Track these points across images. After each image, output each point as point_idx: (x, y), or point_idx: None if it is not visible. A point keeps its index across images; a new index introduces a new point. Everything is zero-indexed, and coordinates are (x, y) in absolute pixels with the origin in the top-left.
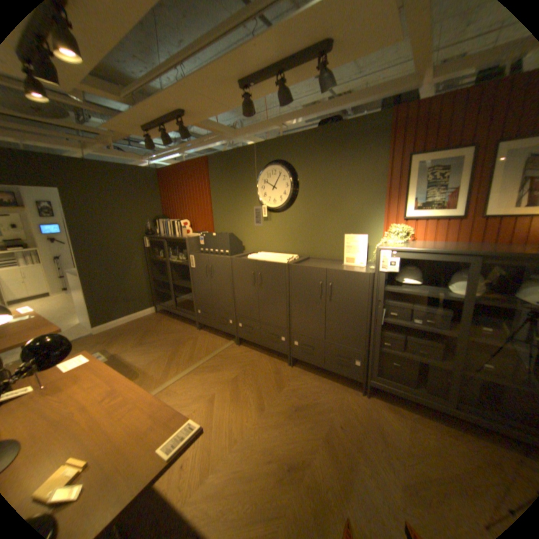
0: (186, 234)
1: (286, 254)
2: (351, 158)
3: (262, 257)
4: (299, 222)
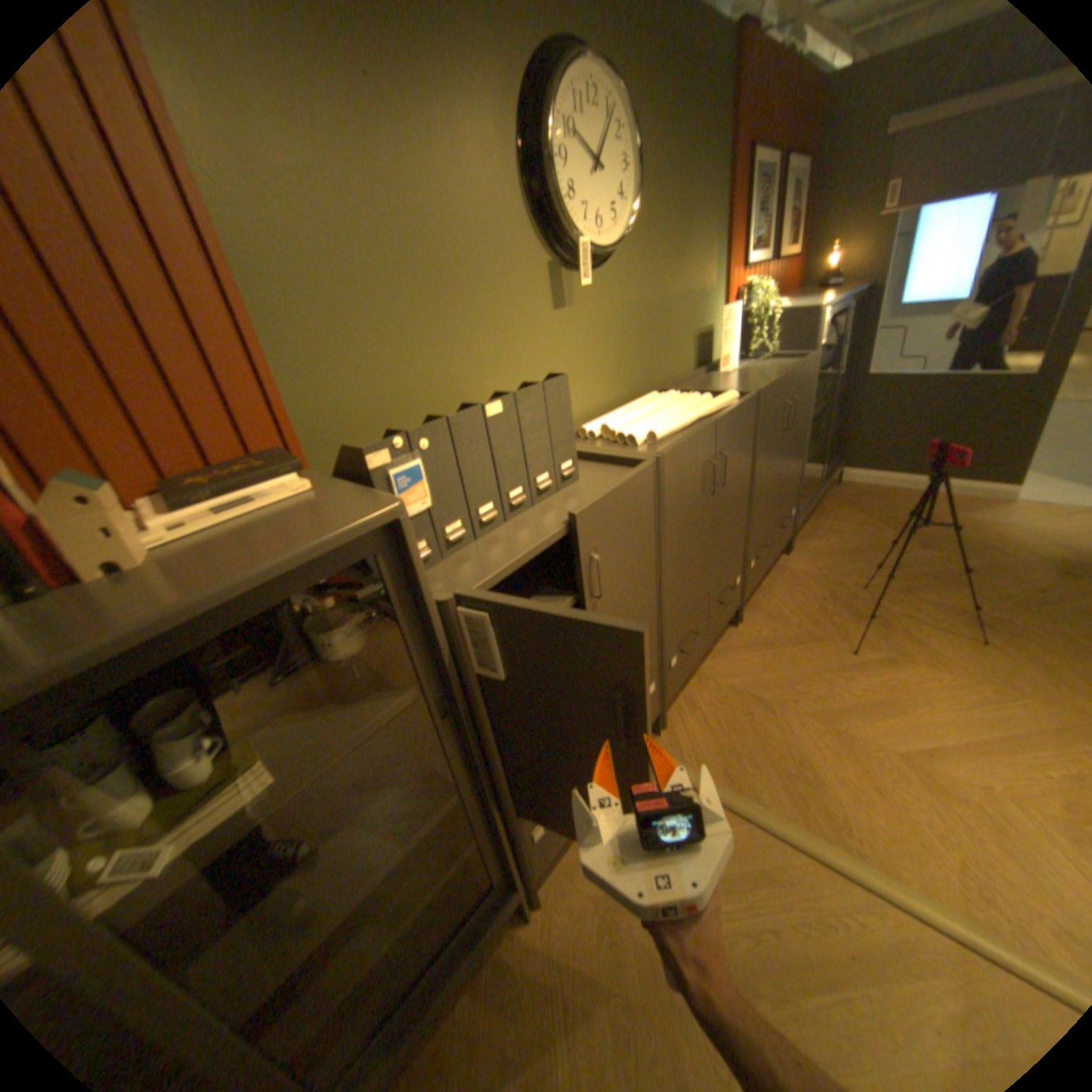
0: (143, 545)
1: (615, 405)
2: (701, 120)
3: (664, 418)
4: (635, 298)
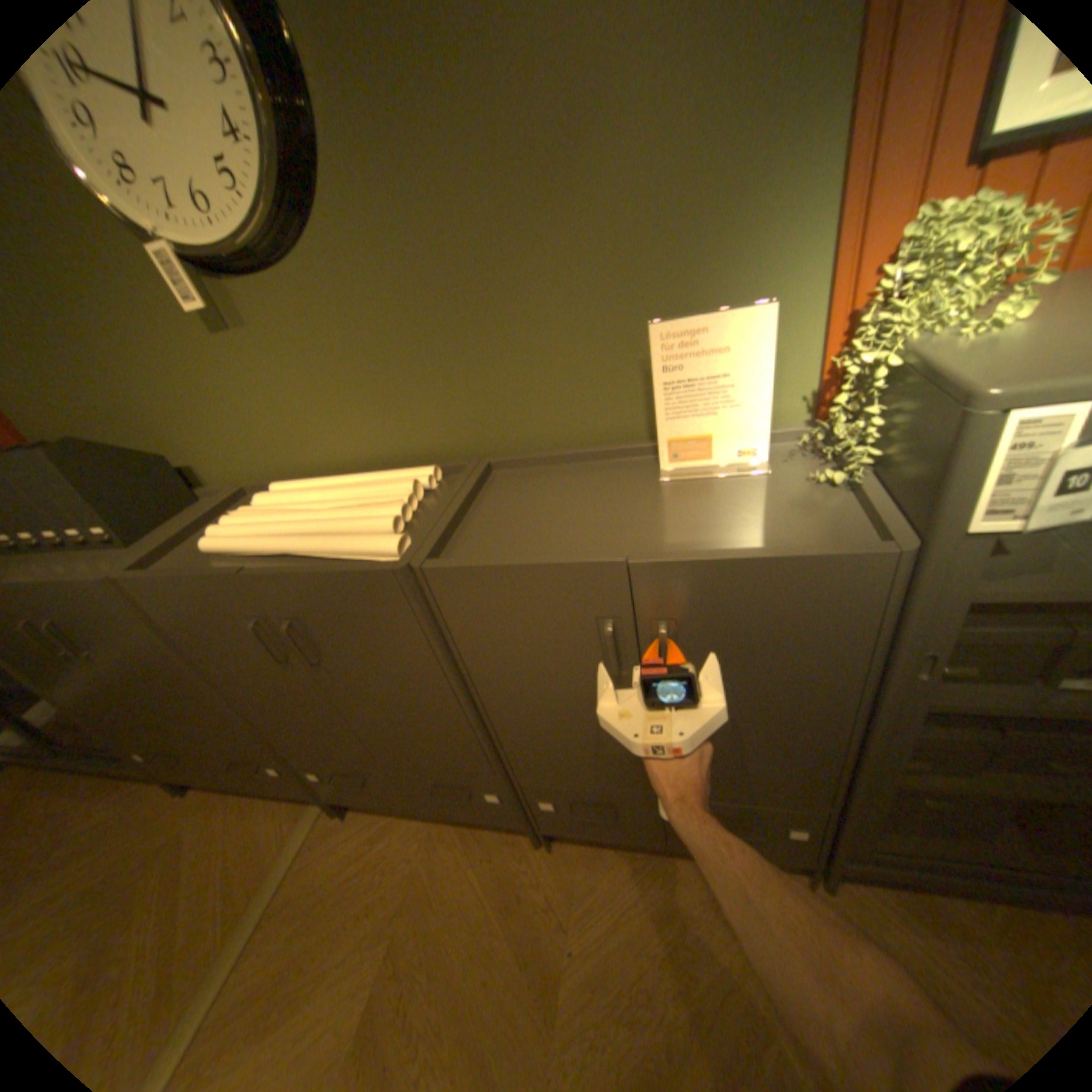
0: None
1: (381, 463)
2: None
3: (268, 526)
4: (385, 304)
